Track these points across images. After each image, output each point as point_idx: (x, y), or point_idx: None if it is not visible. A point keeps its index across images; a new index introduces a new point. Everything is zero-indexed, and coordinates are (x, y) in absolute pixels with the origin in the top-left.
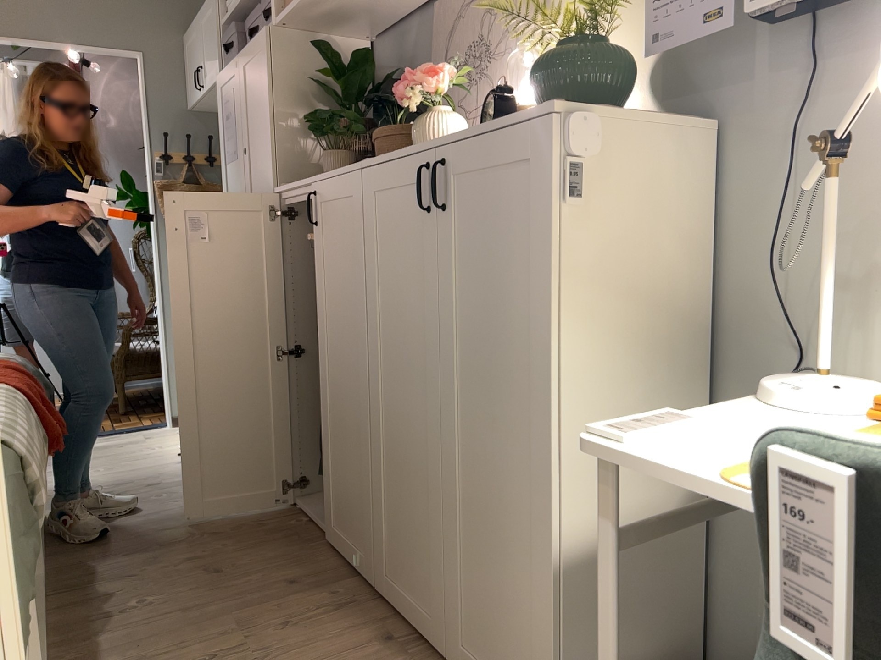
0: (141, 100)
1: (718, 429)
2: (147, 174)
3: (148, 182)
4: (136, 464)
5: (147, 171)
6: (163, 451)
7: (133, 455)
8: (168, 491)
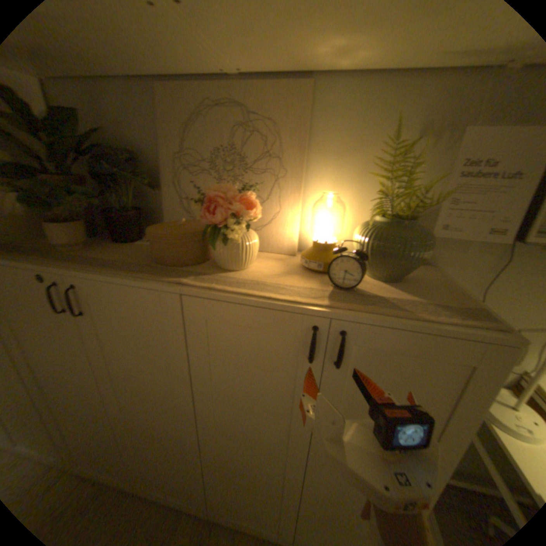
0: None
1: None
2: None
3: None
4: None
5: None
6: None
7: None
8: None
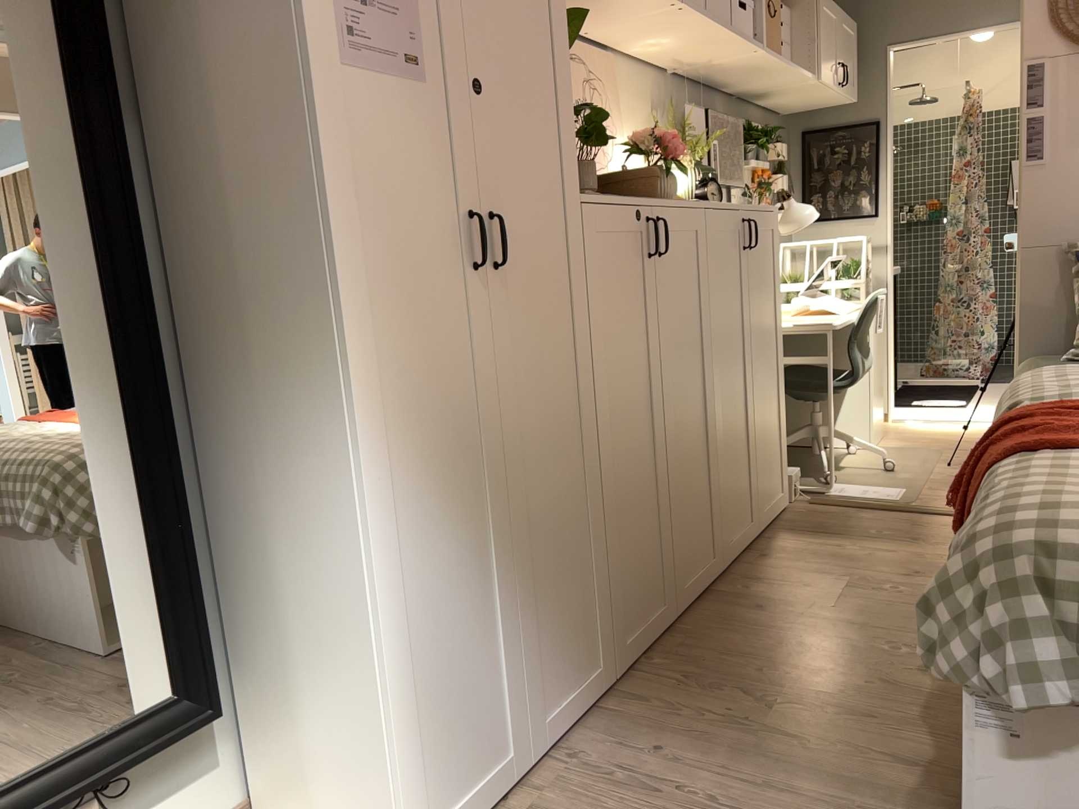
0: None
1: (786, 322)
2: None
3: None
4: None
5: None
6: None
7: None
8: None
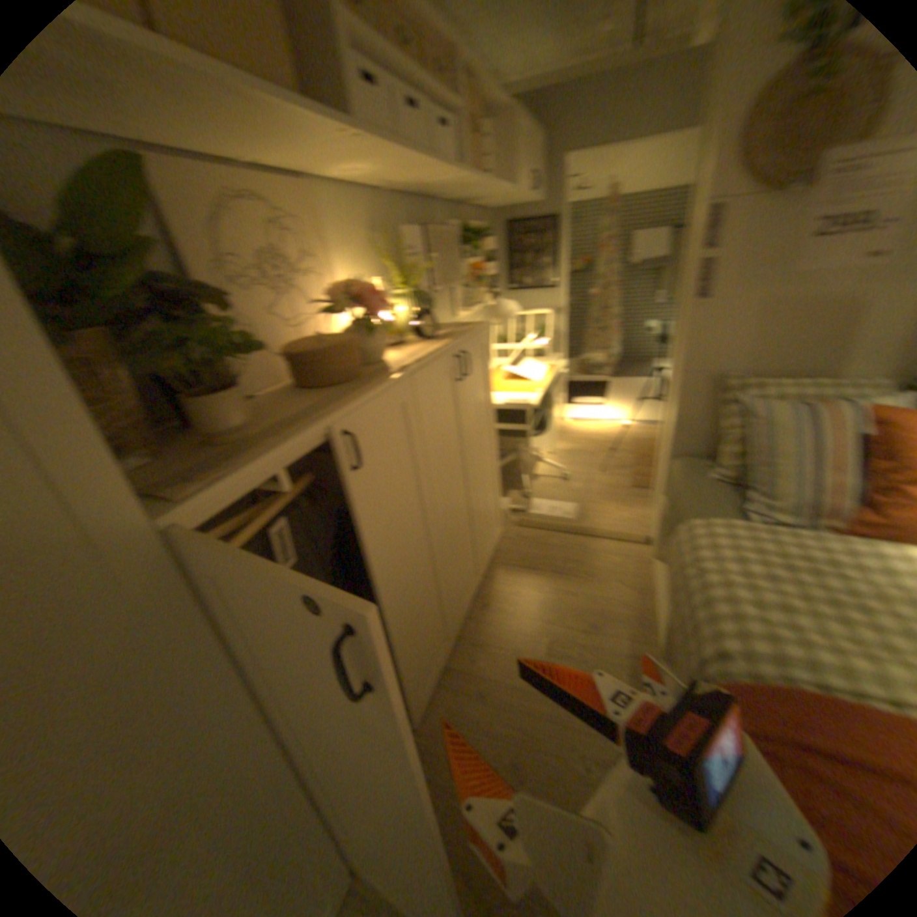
0: None
1: (502, 401)
2: None
3: None
4: None
5: None
6: None
7: None
8: None
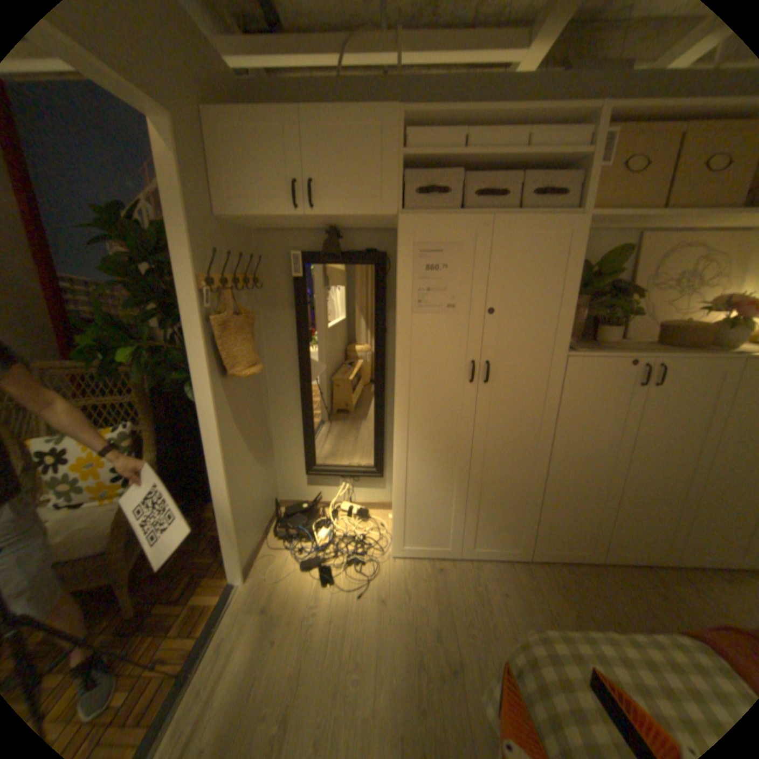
0: (171, 195)
1: None
2: (190, 307)
3: (192, 319)
4: (358, 640)
5: (179, 302)
6: (331, 609)
7: (319, 637)
8: (464, 628)
